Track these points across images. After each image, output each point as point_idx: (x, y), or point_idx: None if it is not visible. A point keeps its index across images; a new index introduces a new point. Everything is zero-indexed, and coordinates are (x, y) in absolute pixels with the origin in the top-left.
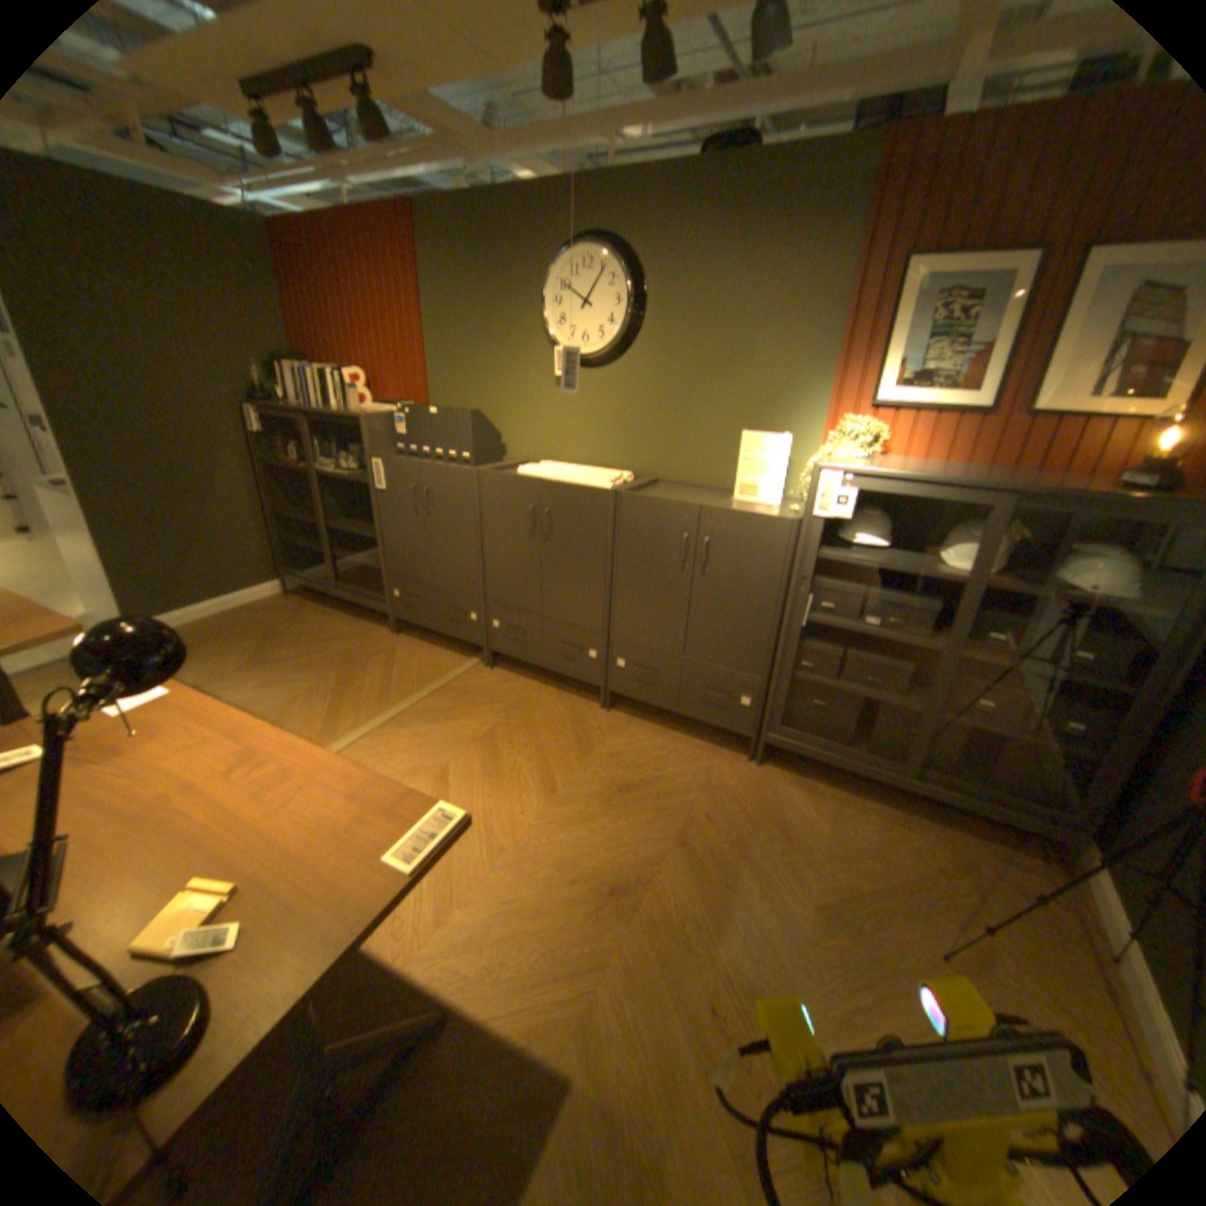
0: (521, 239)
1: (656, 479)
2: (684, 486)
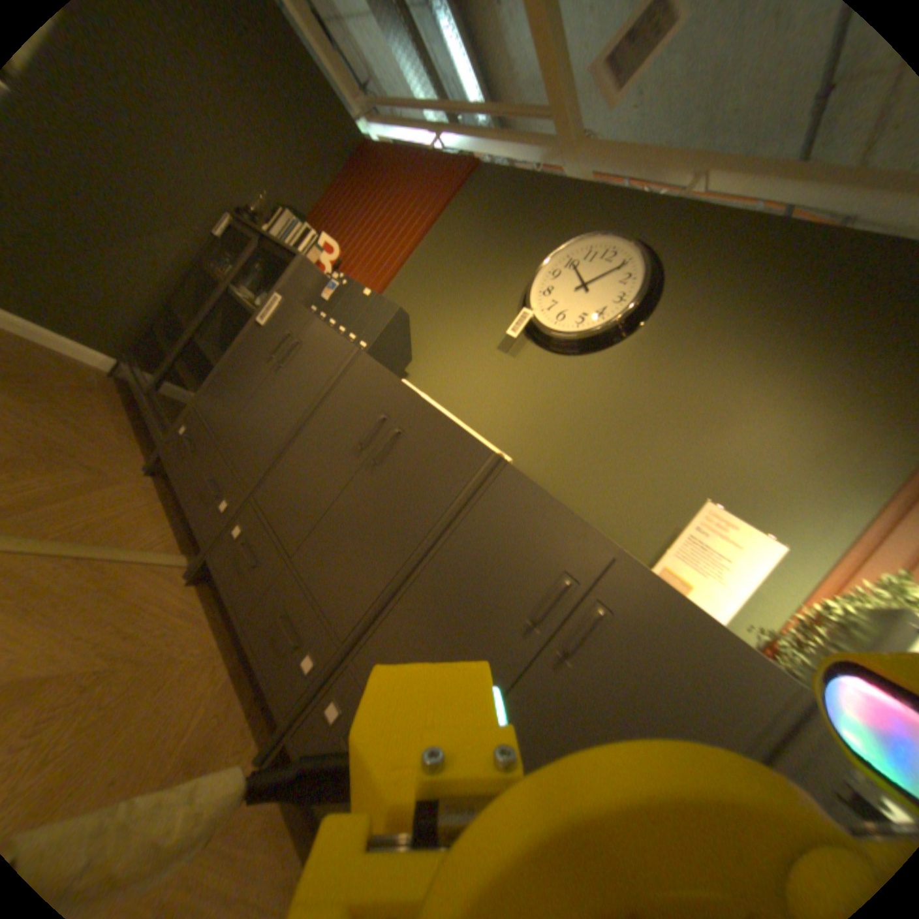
0: (552, 219)
1: None
2: None
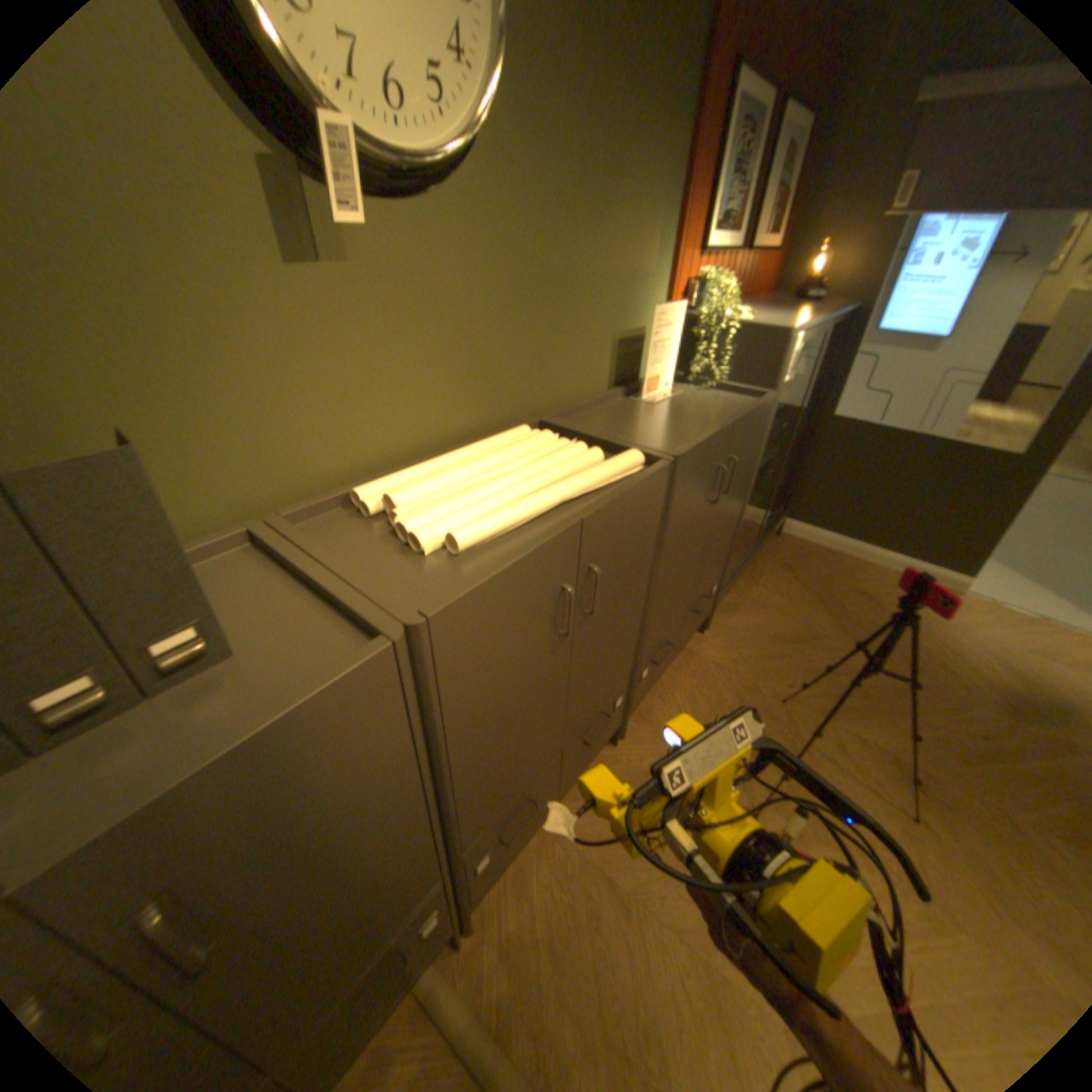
0: None
1: (549, 418)
2: (579, 411)
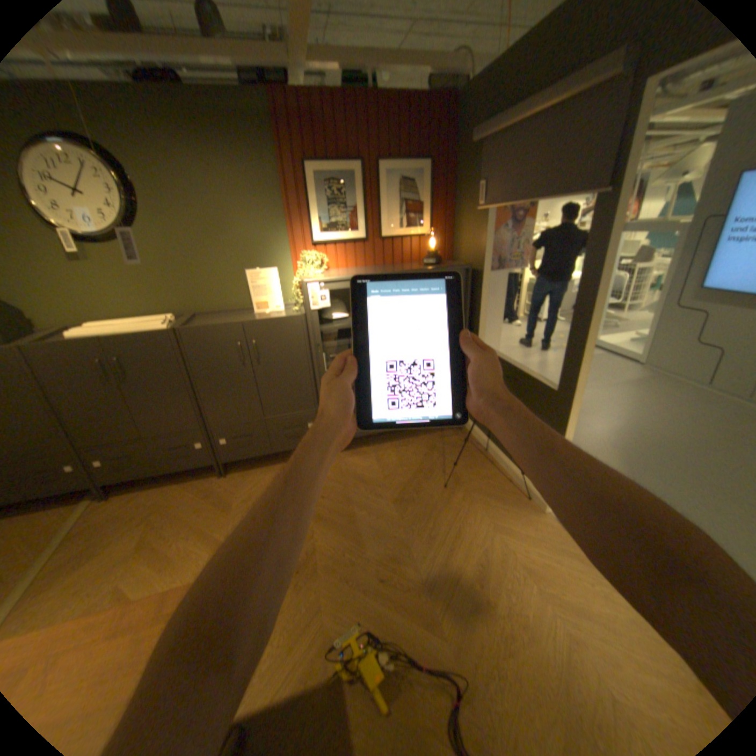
0: None
1: (193, 313)
2: (216, 313)
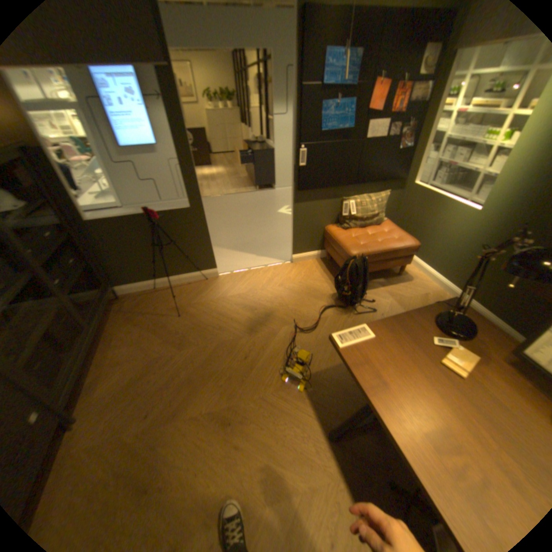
0: None
1: None
2: None
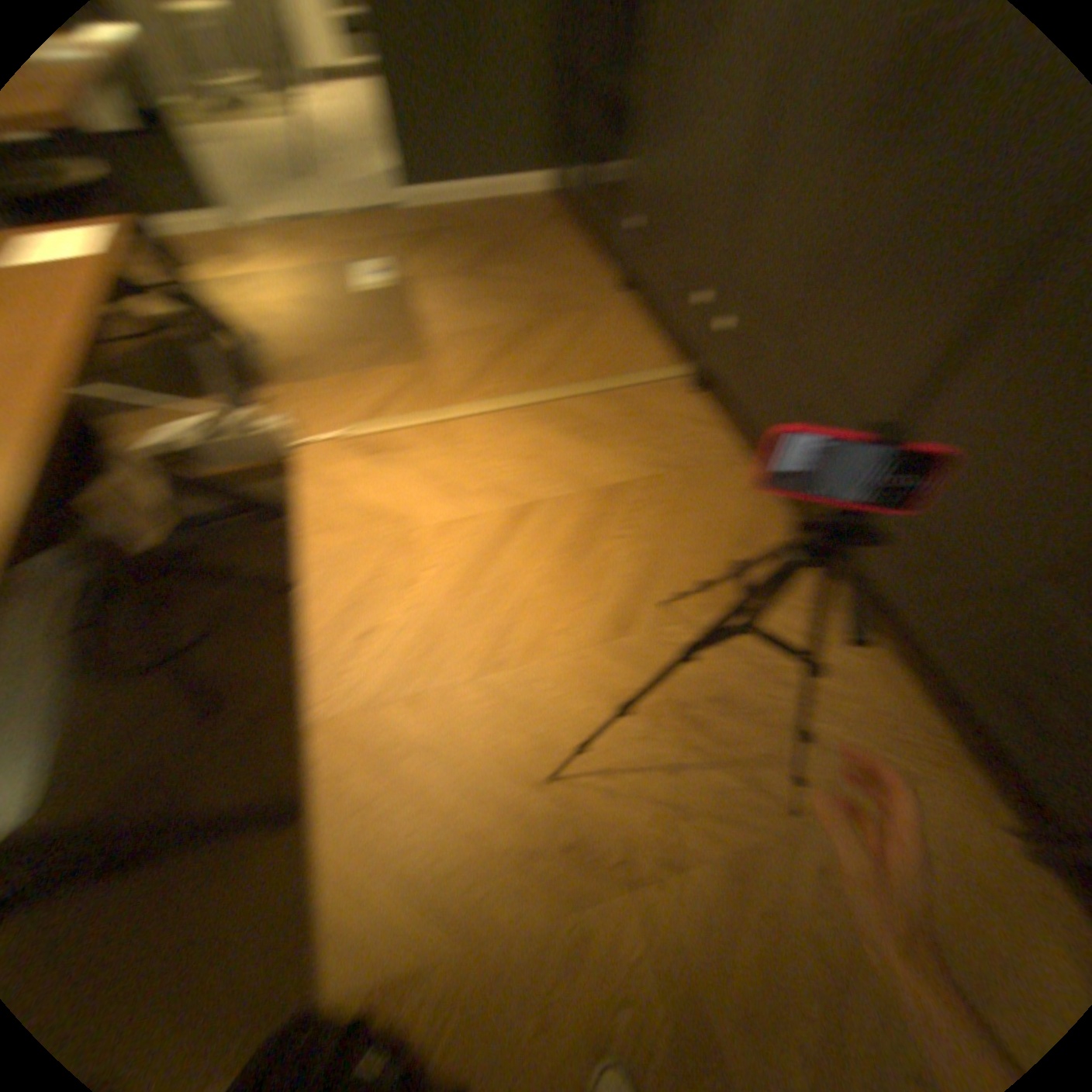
0: None
1: None
2: None
